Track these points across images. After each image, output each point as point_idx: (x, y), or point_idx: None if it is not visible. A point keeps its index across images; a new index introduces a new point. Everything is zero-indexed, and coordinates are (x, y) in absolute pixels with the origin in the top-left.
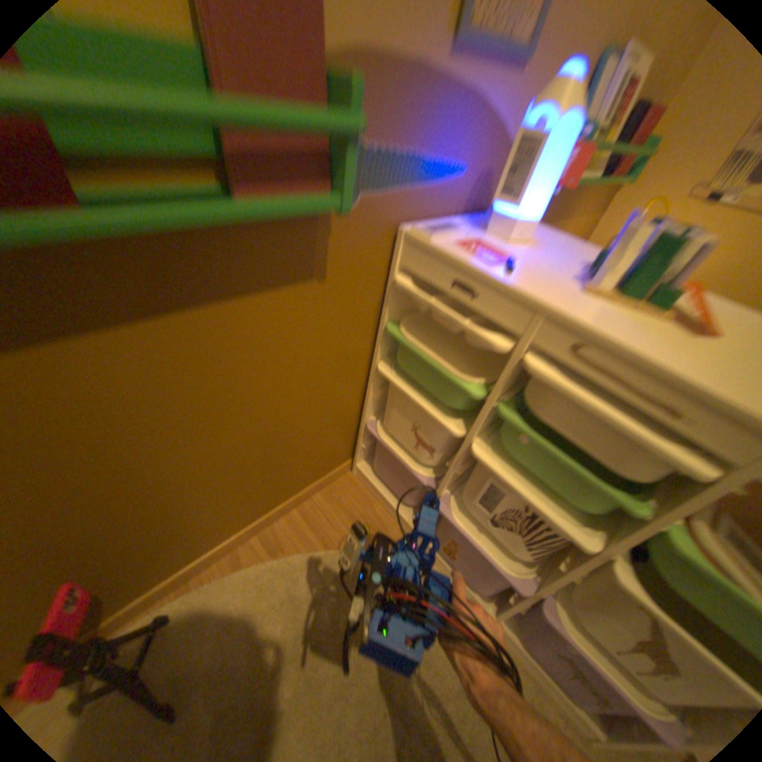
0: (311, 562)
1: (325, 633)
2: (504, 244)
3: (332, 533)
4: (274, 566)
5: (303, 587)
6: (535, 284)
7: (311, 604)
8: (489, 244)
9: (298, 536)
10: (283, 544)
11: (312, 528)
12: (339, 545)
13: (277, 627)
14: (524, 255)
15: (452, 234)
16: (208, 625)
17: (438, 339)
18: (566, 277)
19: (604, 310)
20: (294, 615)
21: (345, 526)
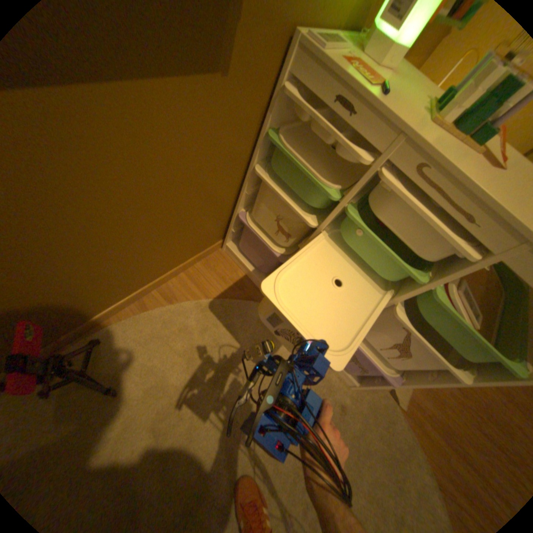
0: (198, 306)
1: (209, 346)
2: (378, 68)
3: (210, 289)
4: (172, 309)
5: (193, 321)
6: (403, 109)
7: (199, 330)
8: (368, 65)
9: (186, 290)
10: (176, 295)
11: (196, 285)
12: (215, 296)
13: (178, 343)
14: (392, 81)
15: (341, 48)
16: (130, 344)
17: (308, 150)
18: (421, 107)
19: (446, 138)
20: (189, 337)
21: (219, 284)
